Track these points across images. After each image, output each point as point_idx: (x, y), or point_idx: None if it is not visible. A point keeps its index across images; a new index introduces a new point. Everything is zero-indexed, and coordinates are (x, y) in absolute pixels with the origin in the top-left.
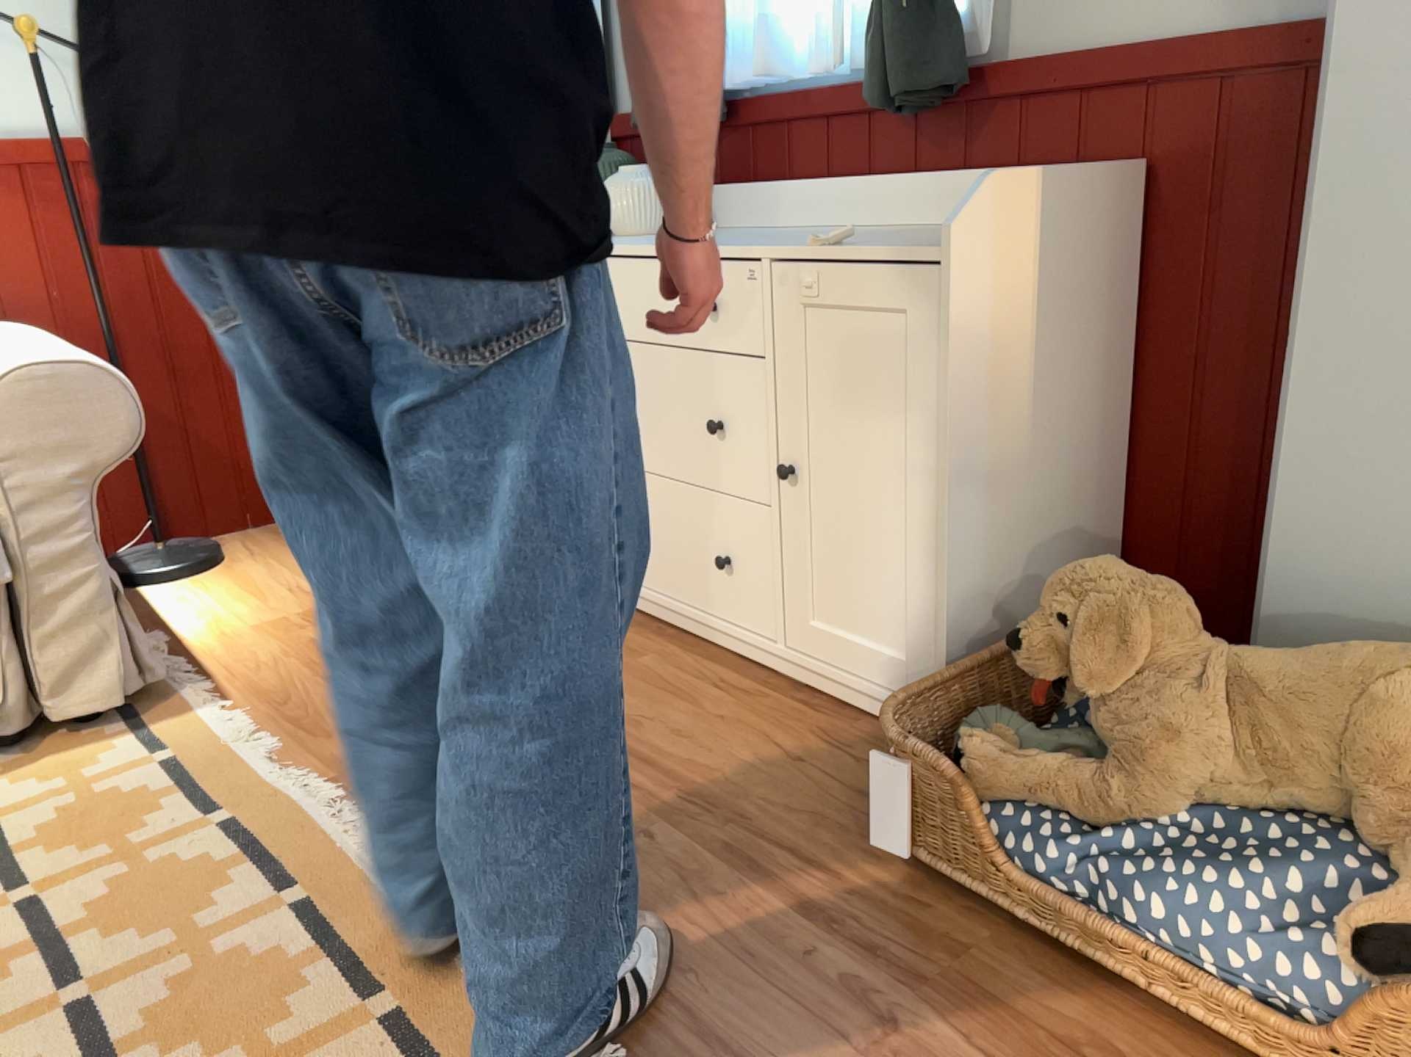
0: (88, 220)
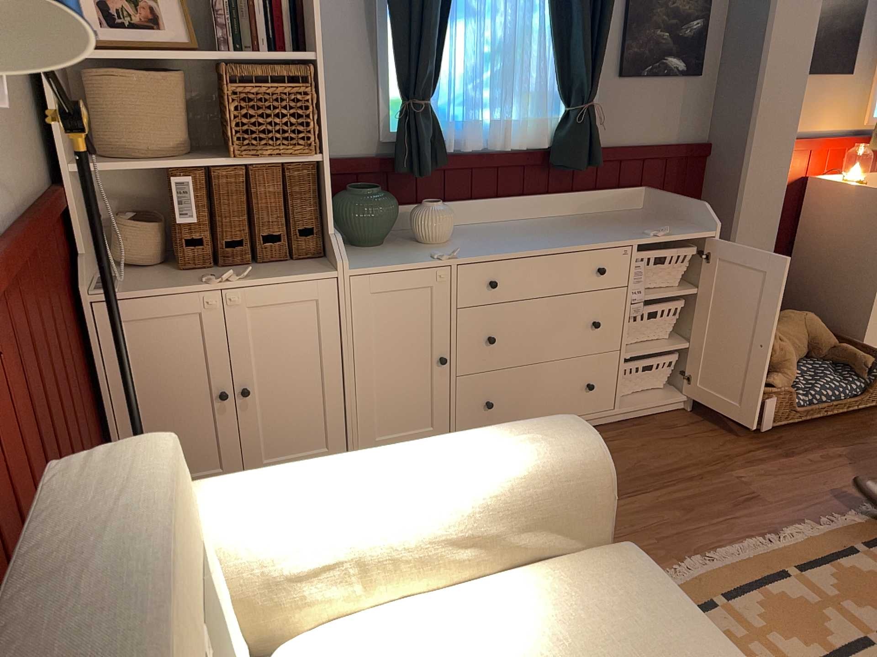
0: (11, 349)
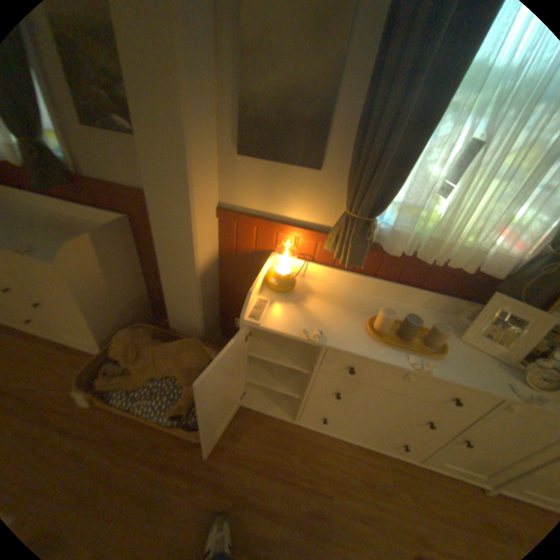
0: None
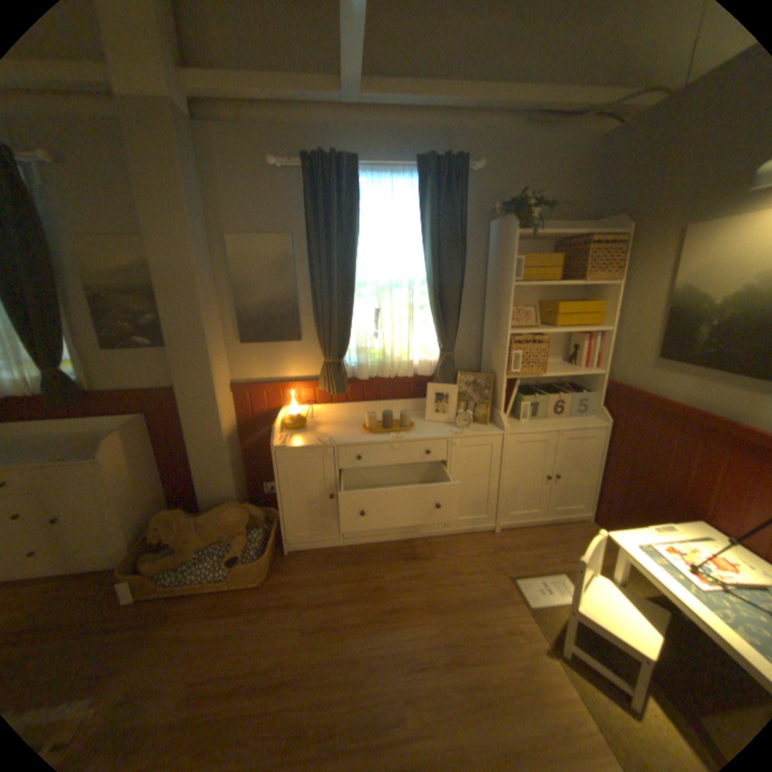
0: None
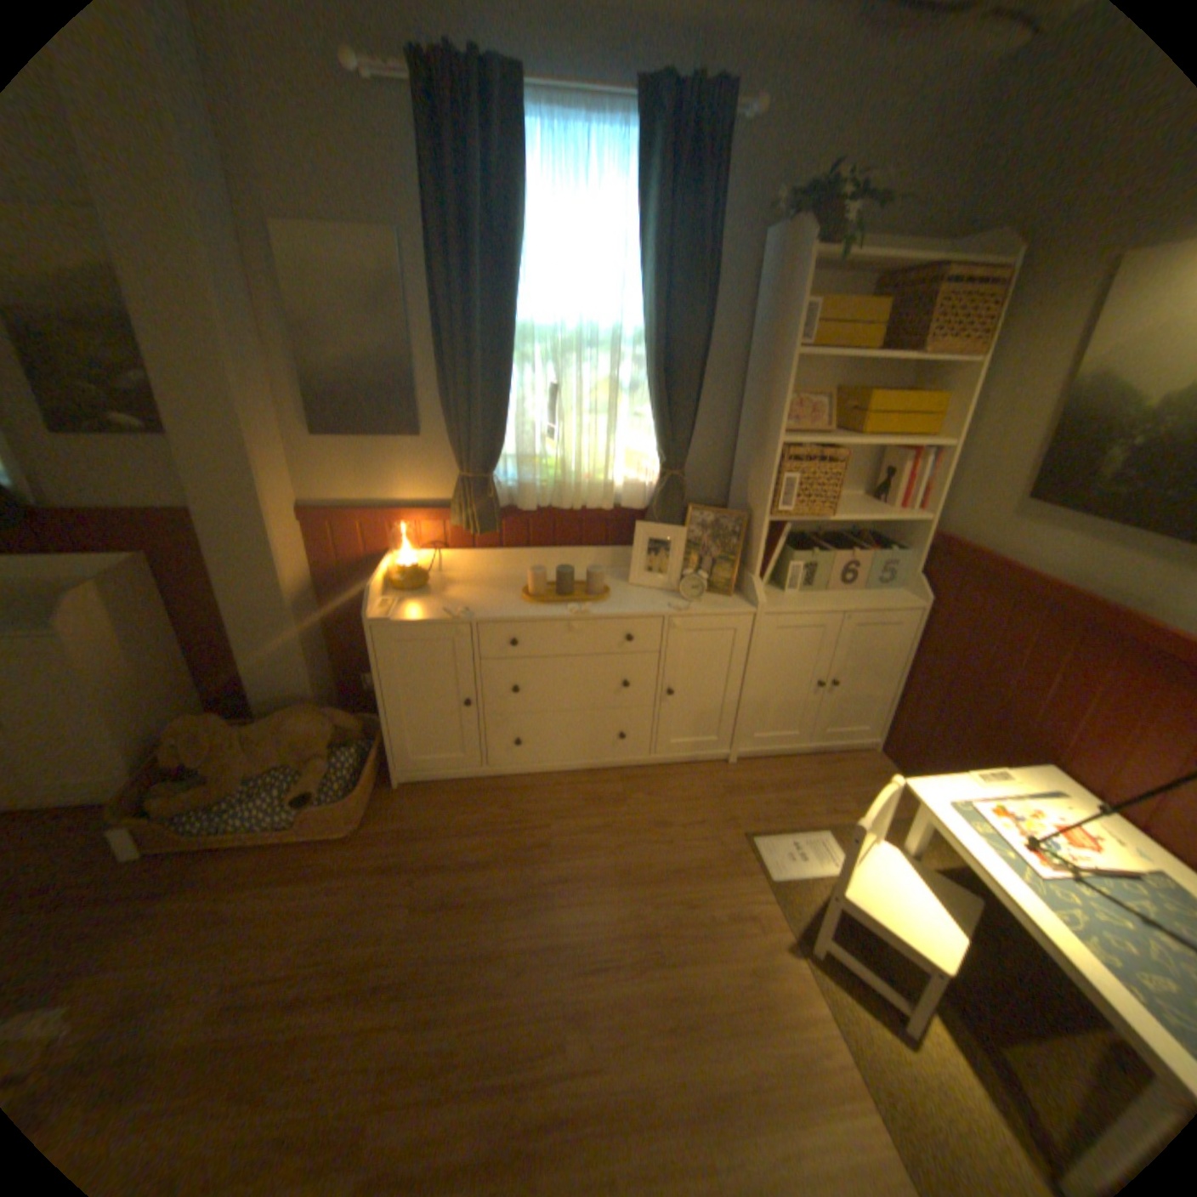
0: None
